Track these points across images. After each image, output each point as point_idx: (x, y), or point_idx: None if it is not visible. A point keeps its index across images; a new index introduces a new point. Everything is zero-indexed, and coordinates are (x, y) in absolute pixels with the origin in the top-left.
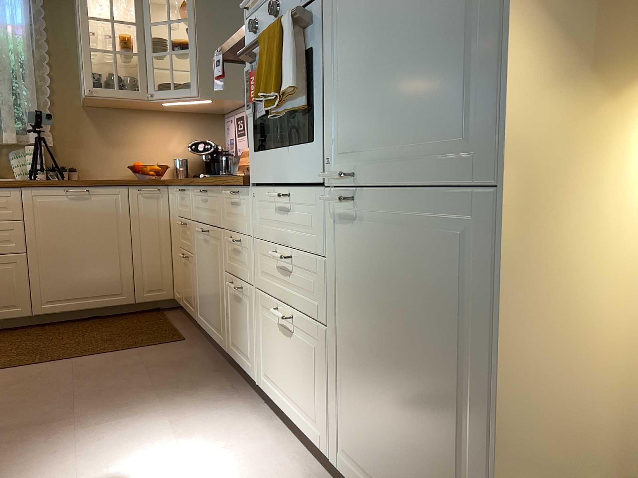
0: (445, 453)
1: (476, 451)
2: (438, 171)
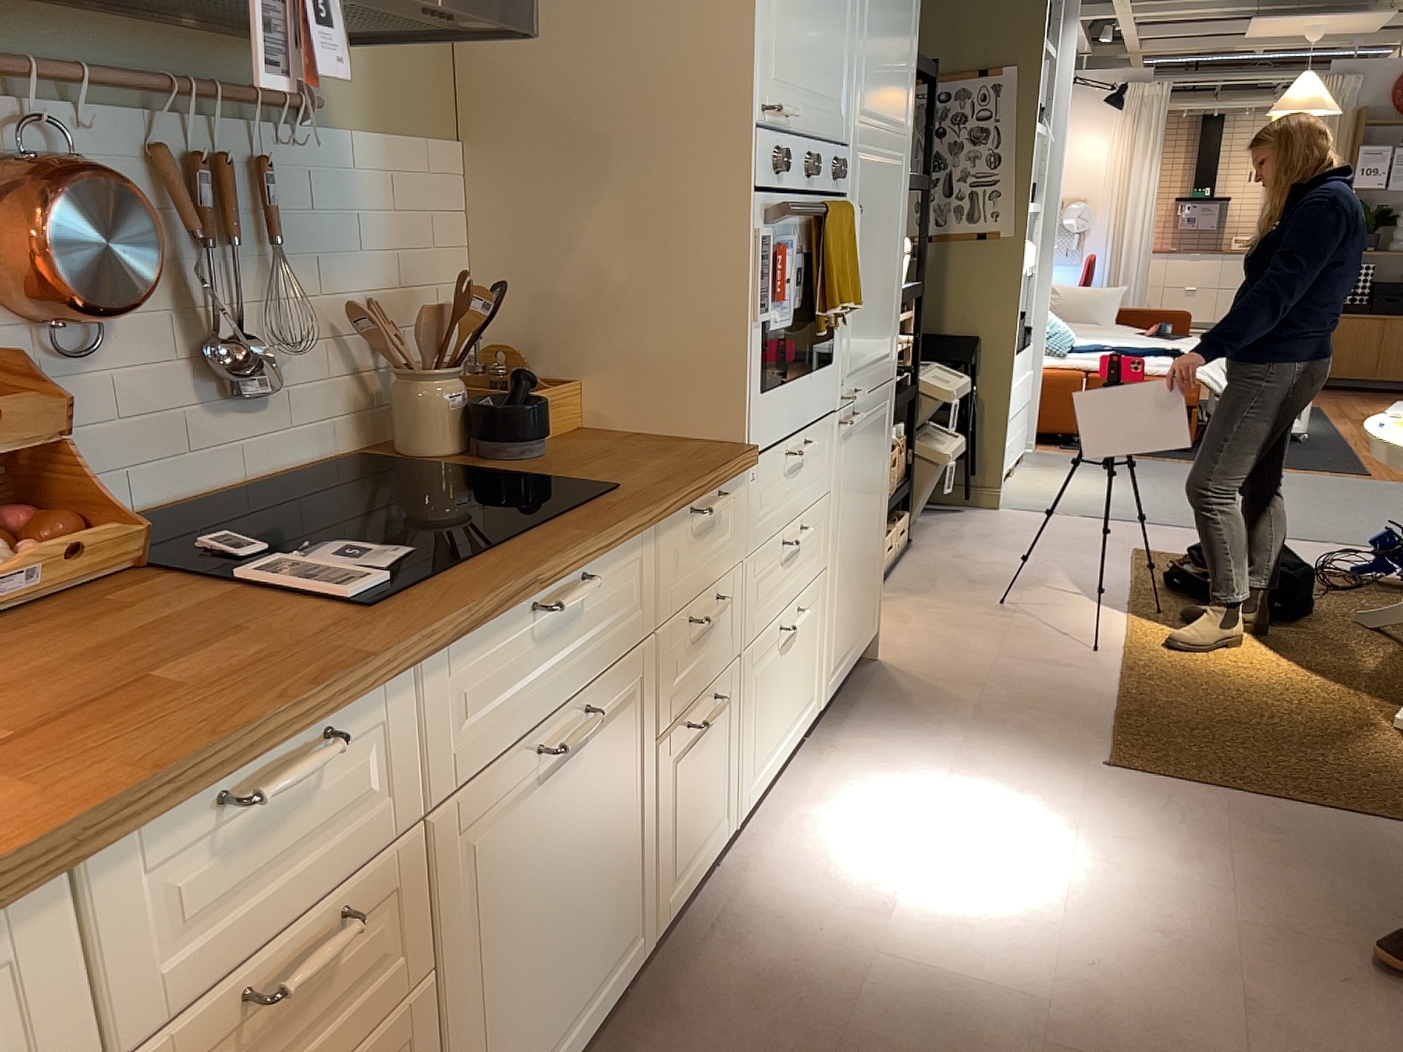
0: (872, 558)
1: (880, 536)
2: (882, 374)
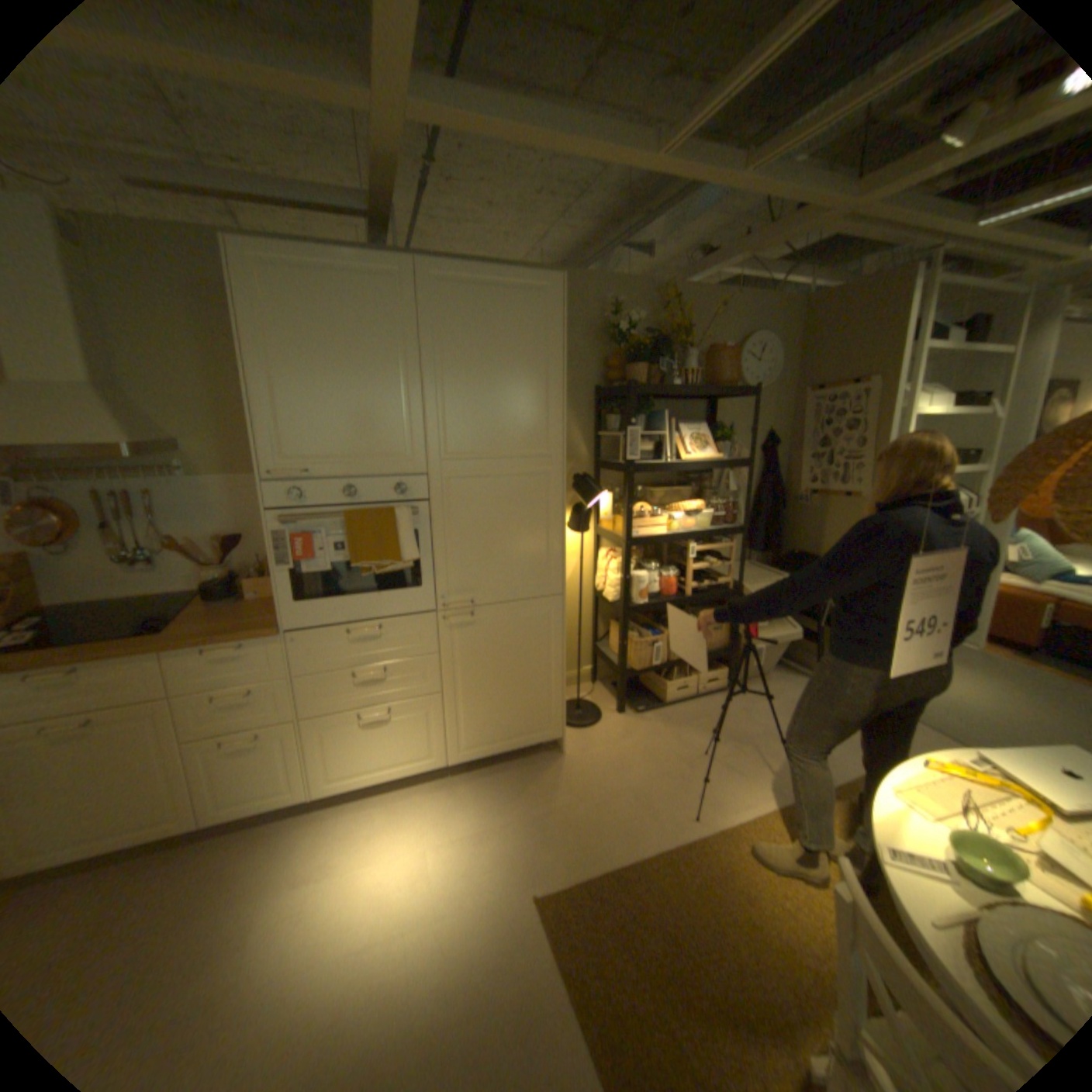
0: (535, 696)
1: (550, 684)
2: (528, 593)
